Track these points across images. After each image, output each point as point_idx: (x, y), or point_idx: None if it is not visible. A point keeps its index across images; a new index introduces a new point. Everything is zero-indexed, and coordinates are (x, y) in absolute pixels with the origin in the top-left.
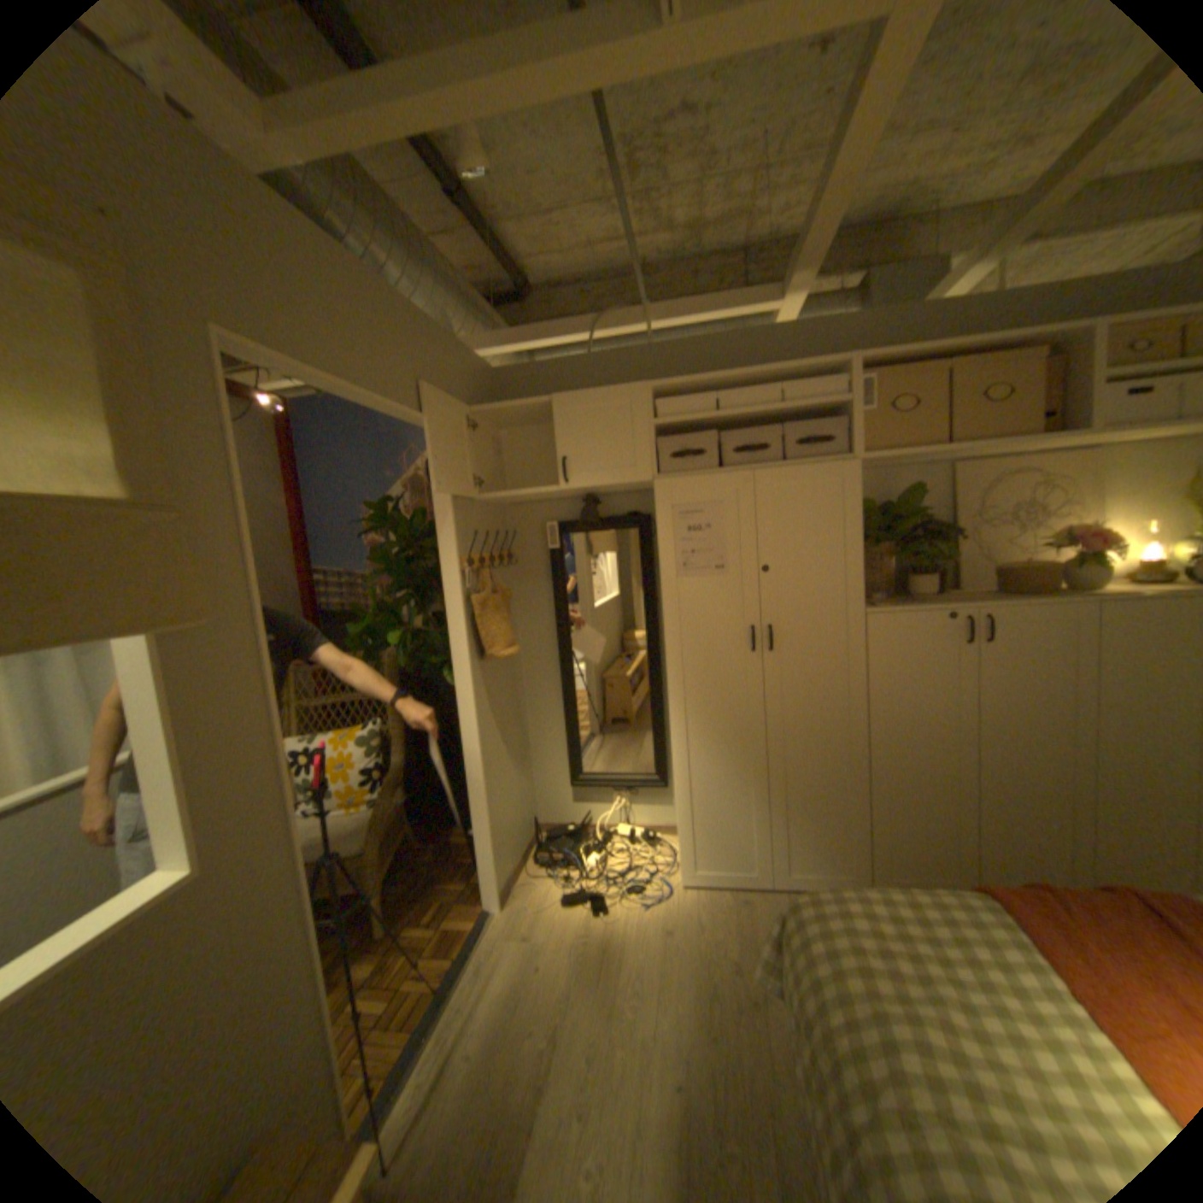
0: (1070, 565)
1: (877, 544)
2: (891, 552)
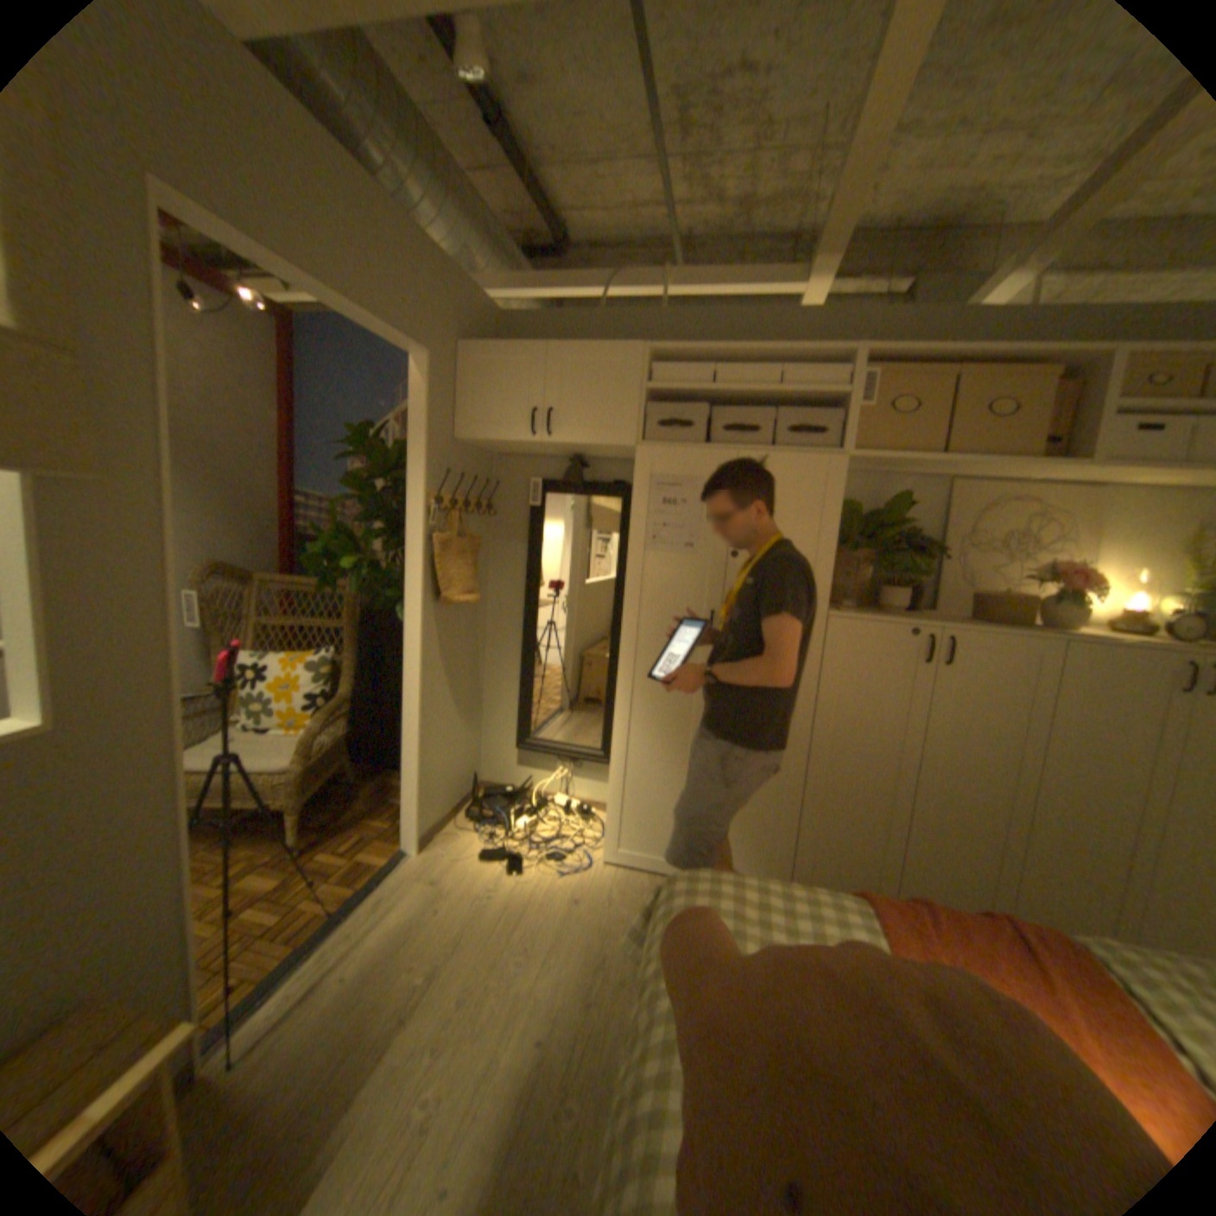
0: (1052, 598)
1: (861, 547)
2: (872, 557)
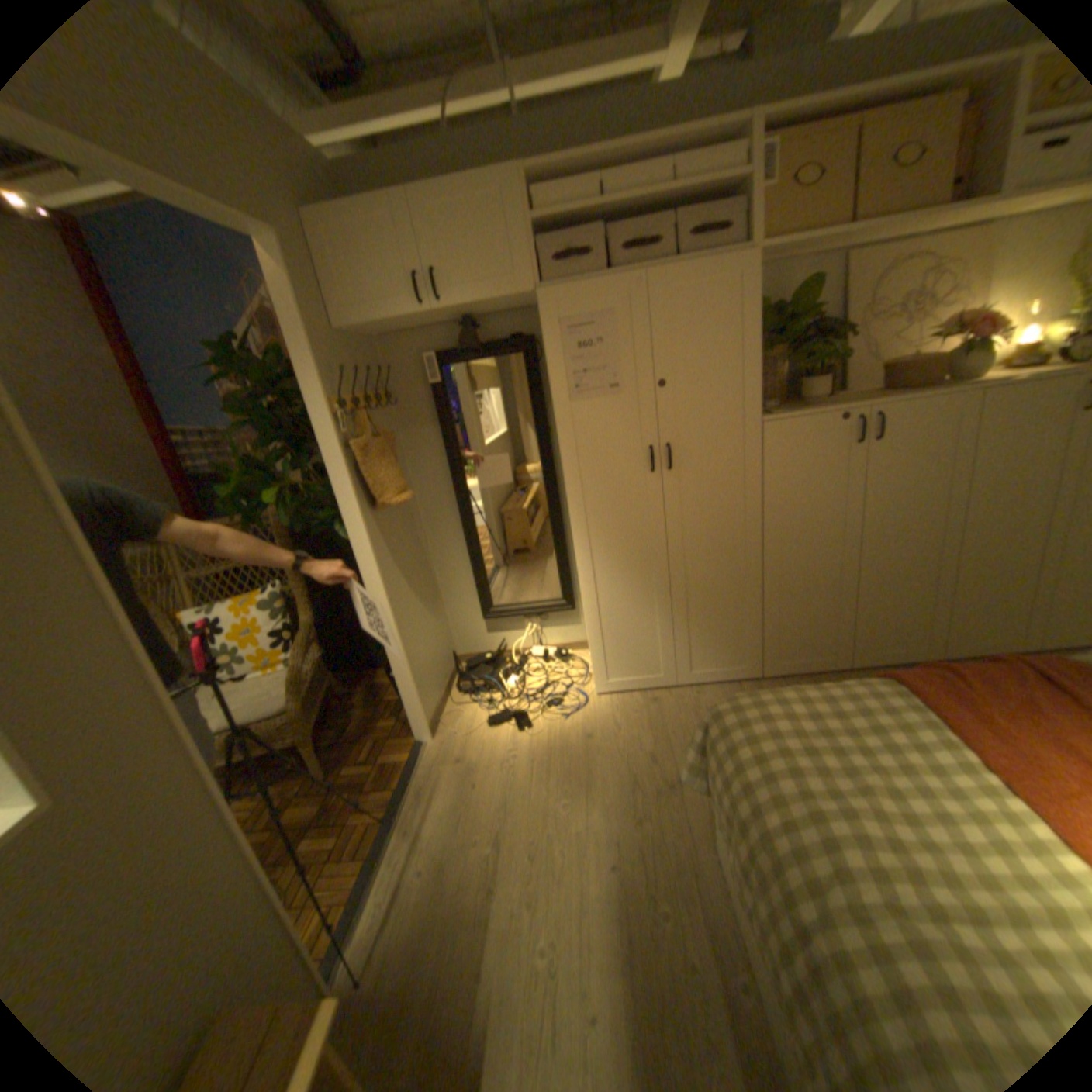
0: (956, 353)
1: (771, 348)
2: (786, 355)
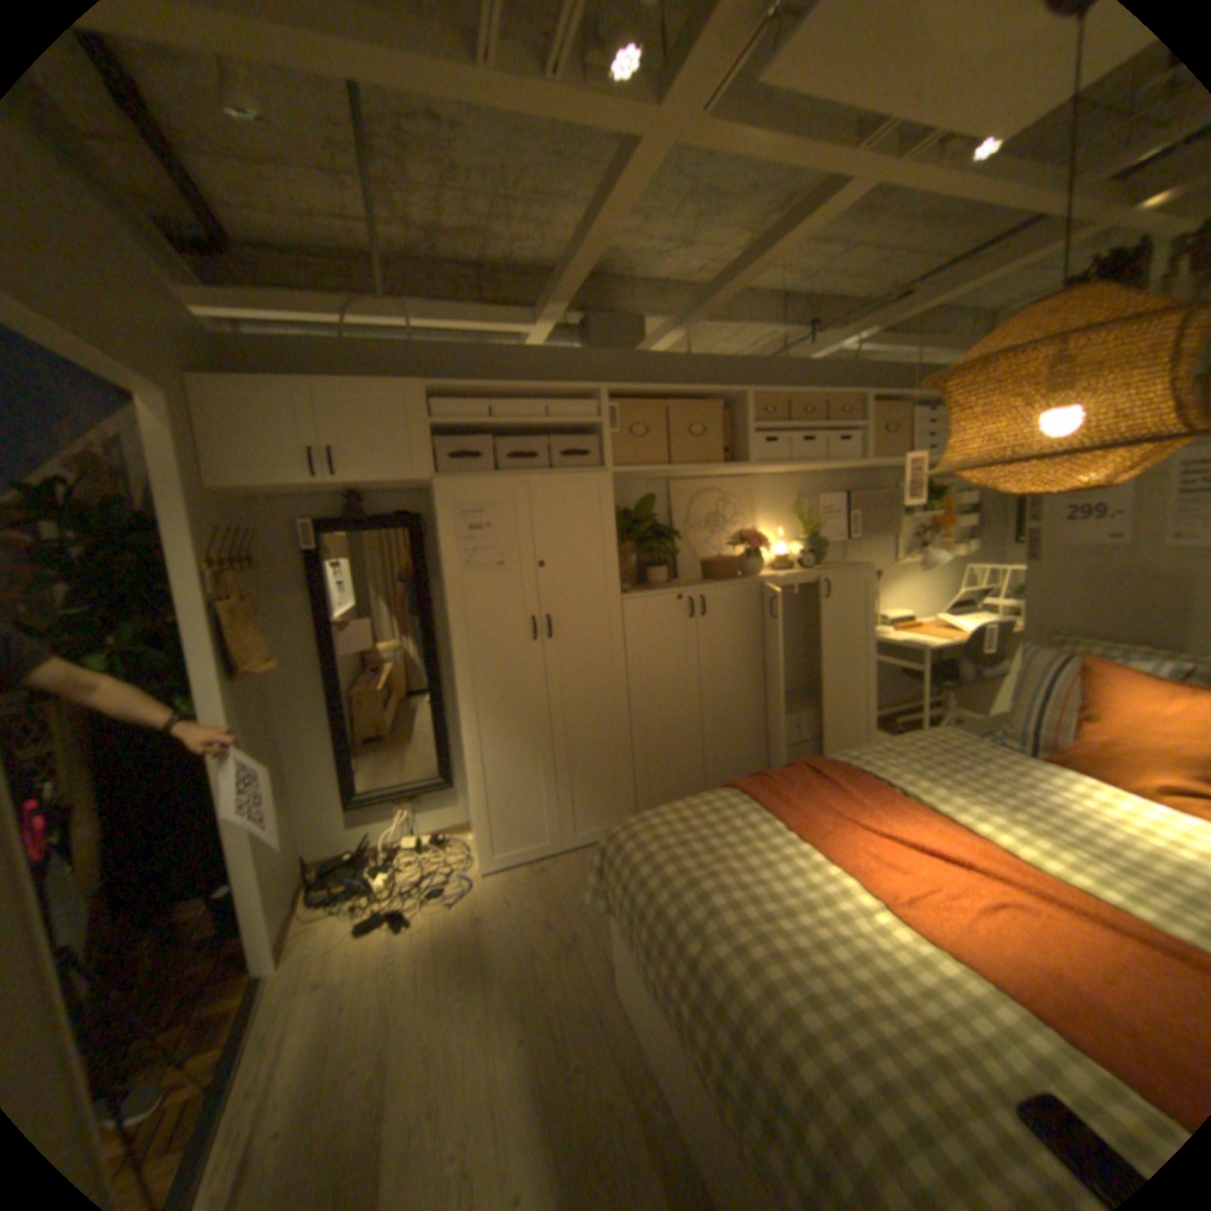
0: (741, 557)
1: (621, 543)
2: (632, 549)
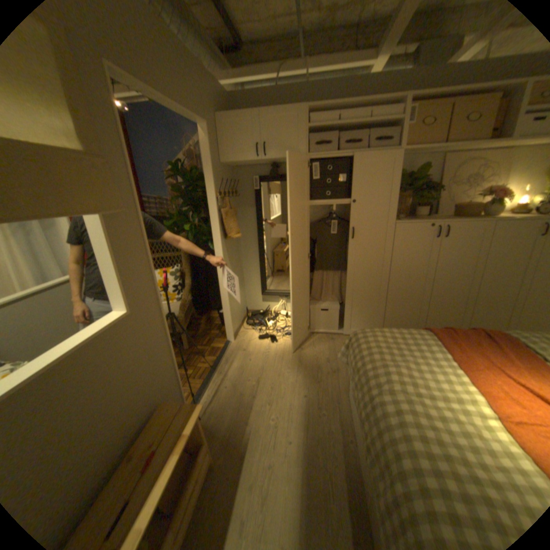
0: (488, 204)
1: (405, 191)
2: (411, 195)
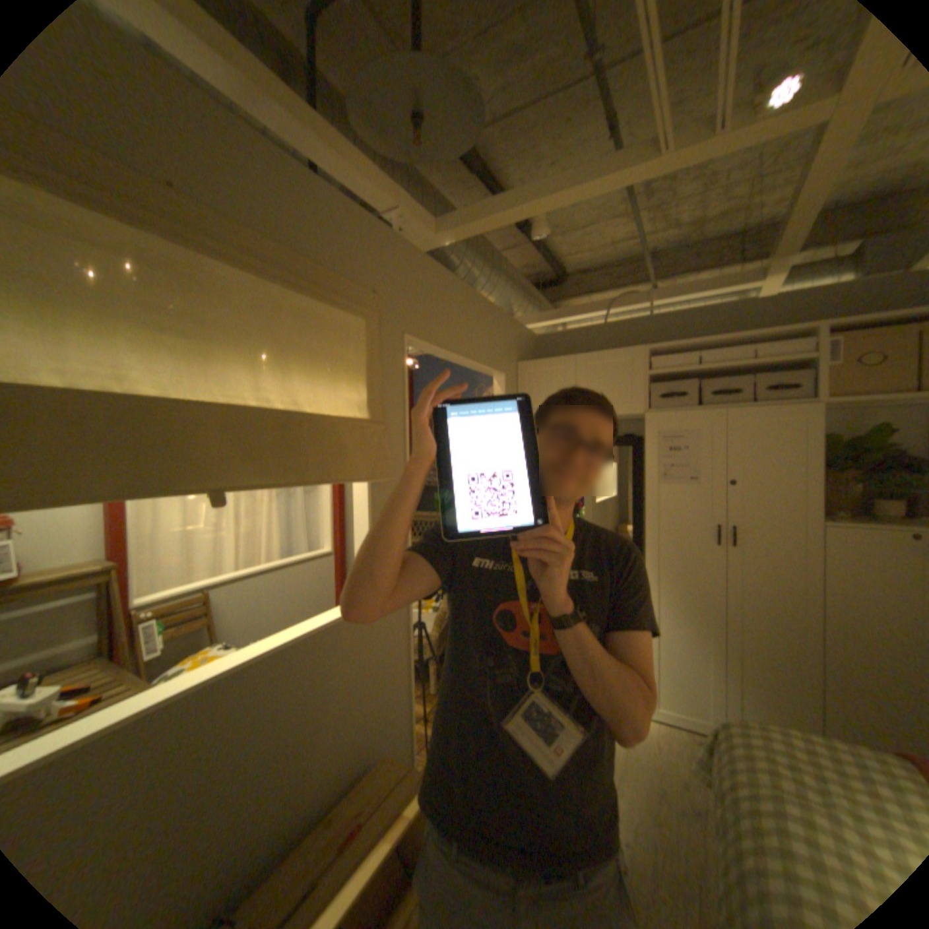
0: None
1: (845, 471)
2: (858, 479)
